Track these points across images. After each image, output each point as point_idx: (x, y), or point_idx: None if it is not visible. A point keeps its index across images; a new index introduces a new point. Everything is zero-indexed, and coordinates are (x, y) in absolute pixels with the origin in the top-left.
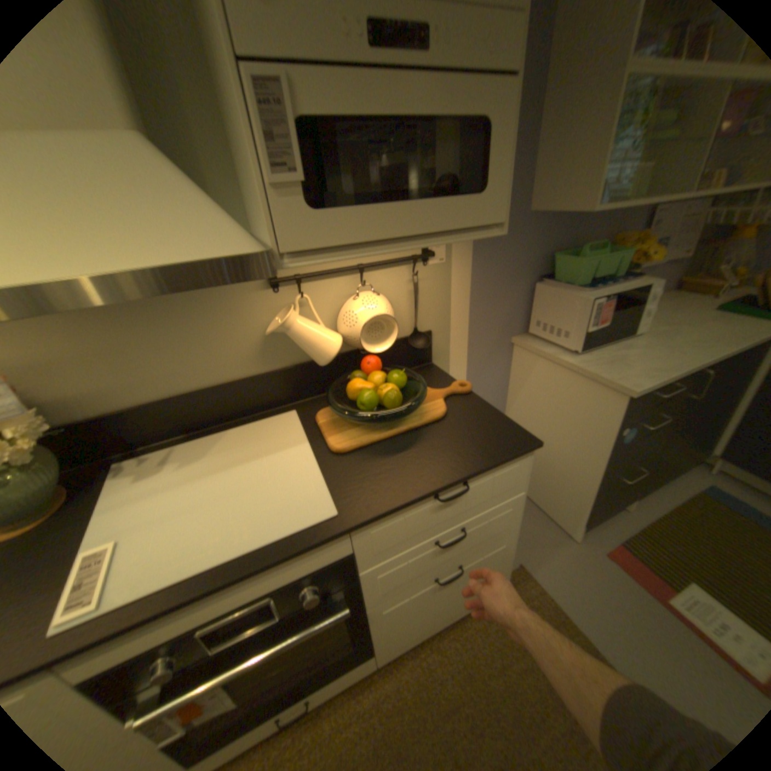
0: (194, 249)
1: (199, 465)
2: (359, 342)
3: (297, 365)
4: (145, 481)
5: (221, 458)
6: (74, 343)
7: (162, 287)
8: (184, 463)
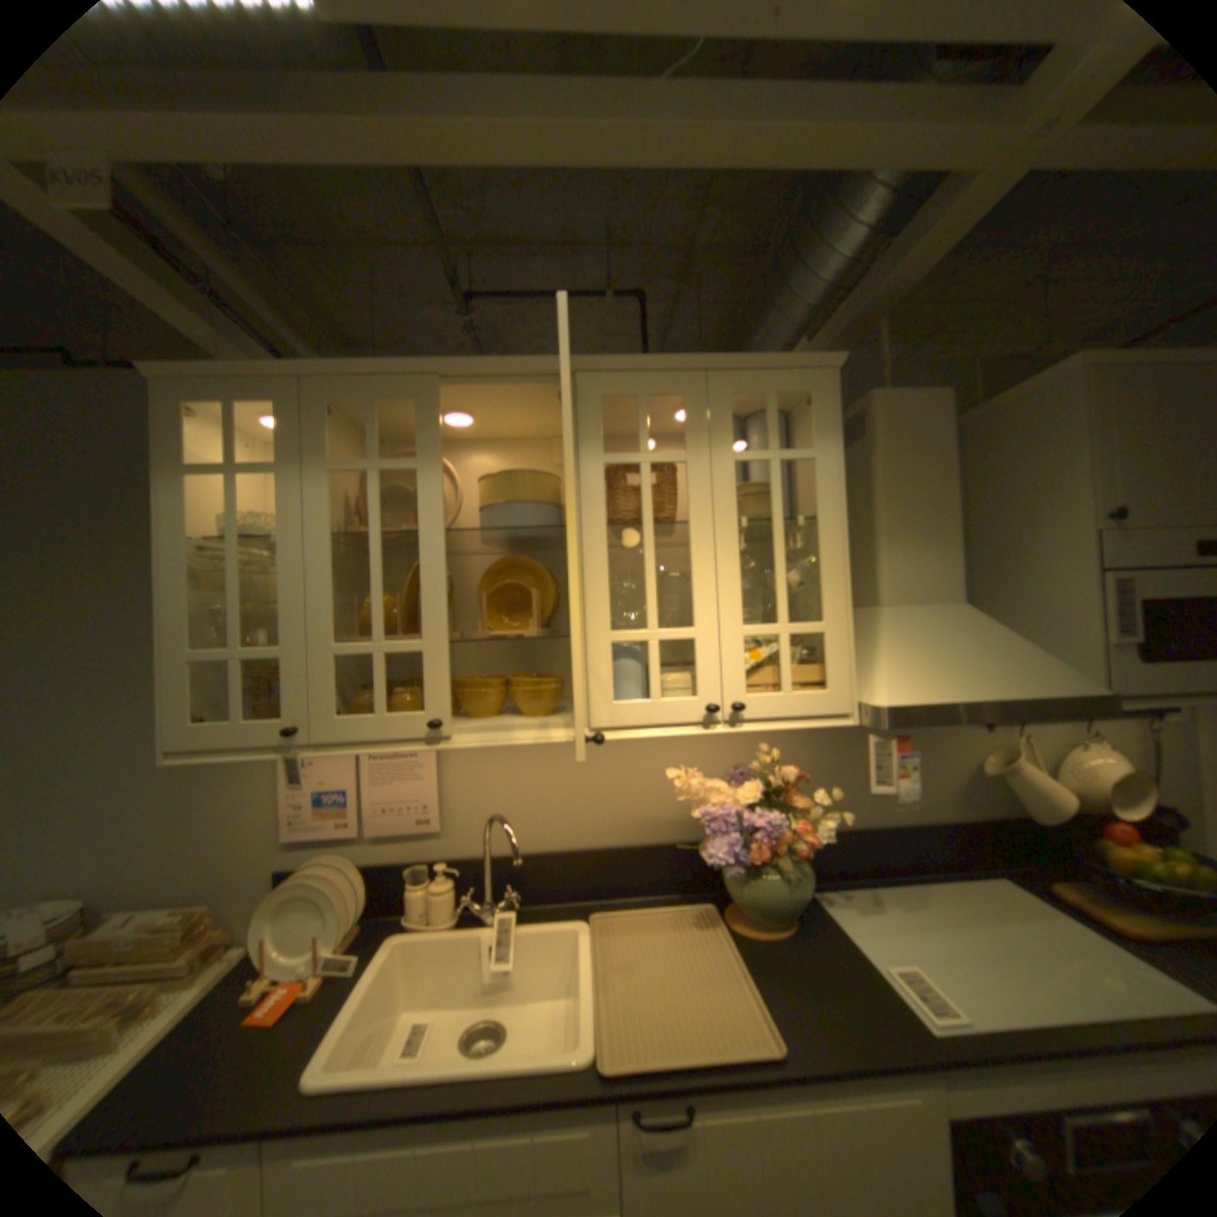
0: (1063, 689)
1: (925, 920)
2: (1095, 804)
3: (1003, 823)
4: (870, 923)
5: (948, 918)
6: (818, 757)
7: (1043, 716)
8: (900, 914)
